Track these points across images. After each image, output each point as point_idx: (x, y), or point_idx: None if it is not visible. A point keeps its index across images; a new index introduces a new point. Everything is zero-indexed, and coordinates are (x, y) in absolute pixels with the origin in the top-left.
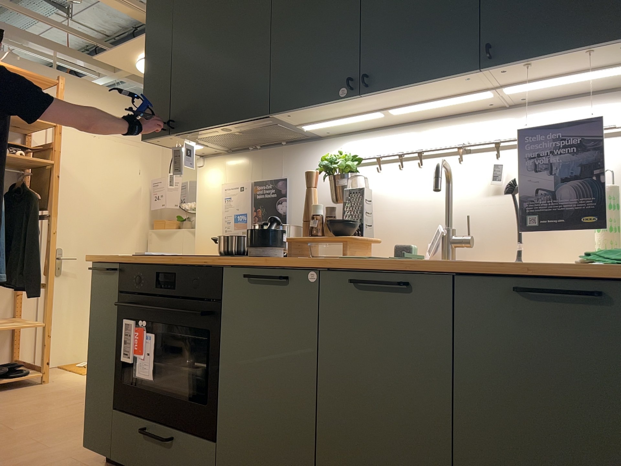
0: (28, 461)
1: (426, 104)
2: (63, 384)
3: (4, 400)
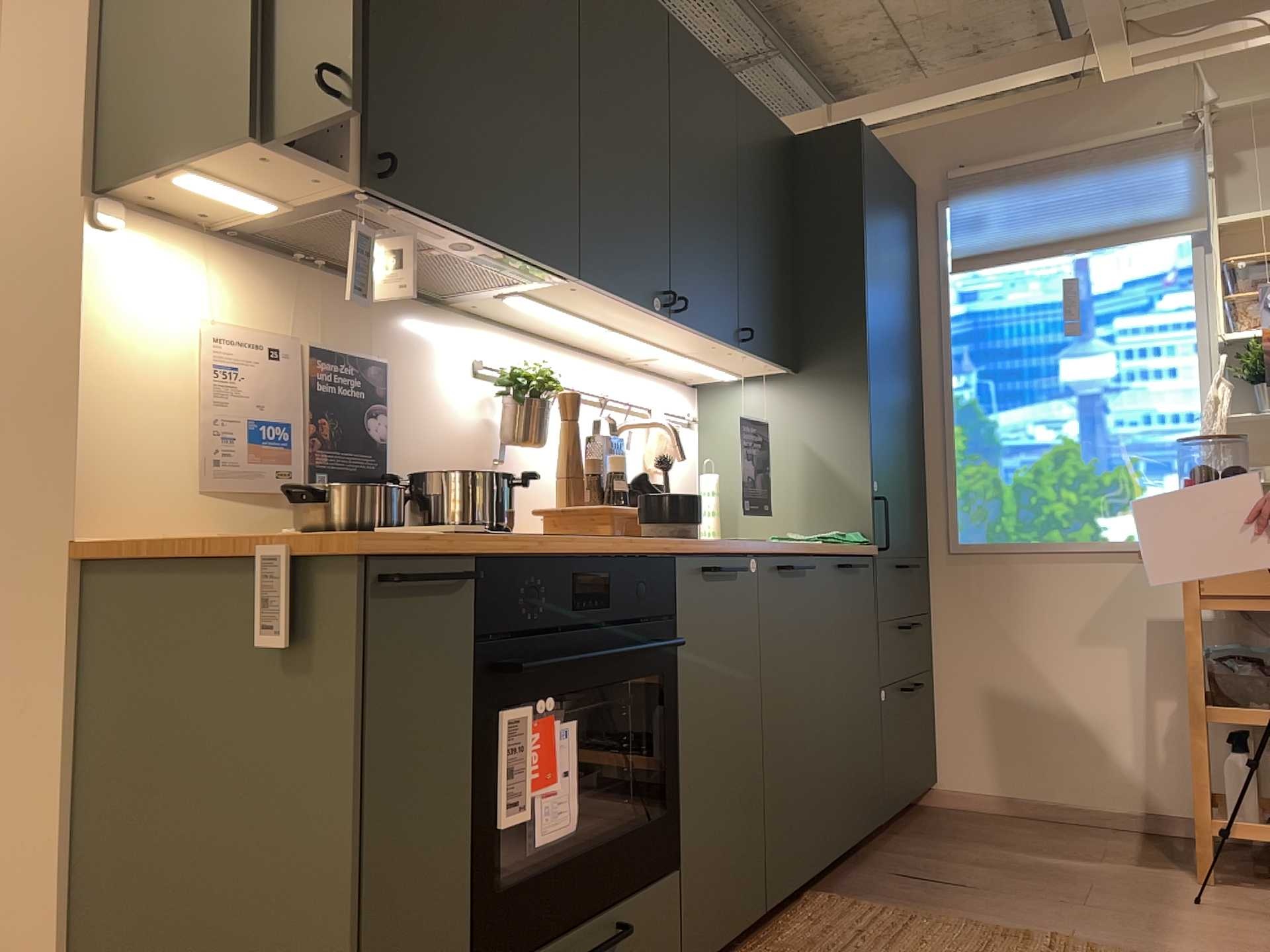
0: None
1: (644, 342)
2: None
3: None
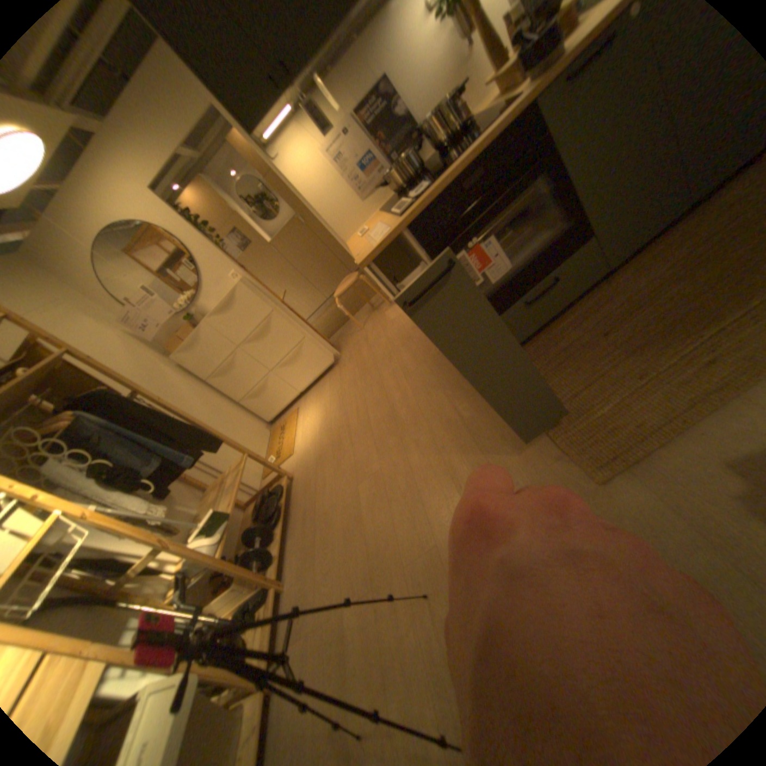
0: (446, 433)
1: None
2: (301, 462)
3: (310, 496)
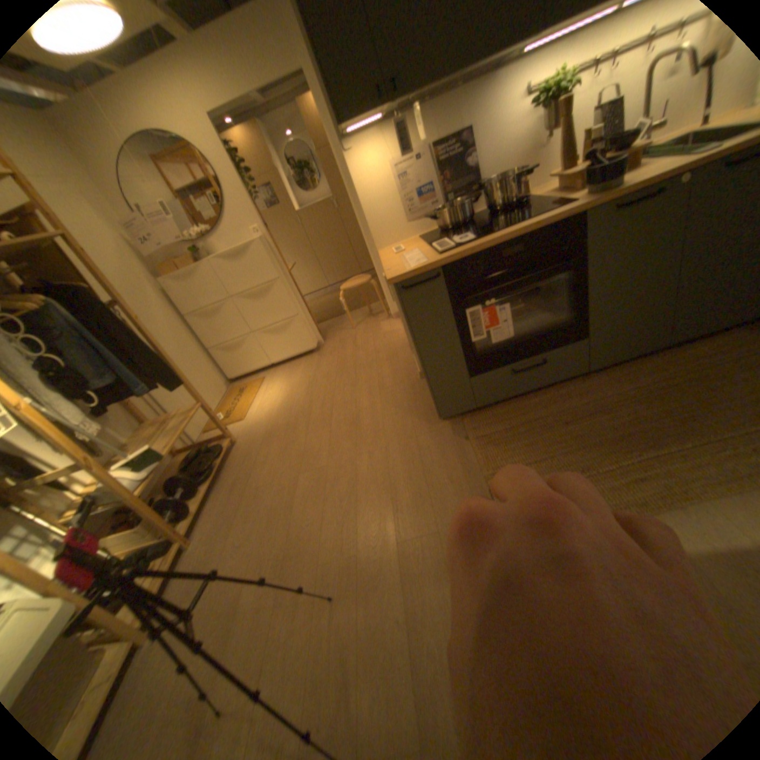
0: (400, 456)
1: None
2: (250, 431)
3: (248, 467)
